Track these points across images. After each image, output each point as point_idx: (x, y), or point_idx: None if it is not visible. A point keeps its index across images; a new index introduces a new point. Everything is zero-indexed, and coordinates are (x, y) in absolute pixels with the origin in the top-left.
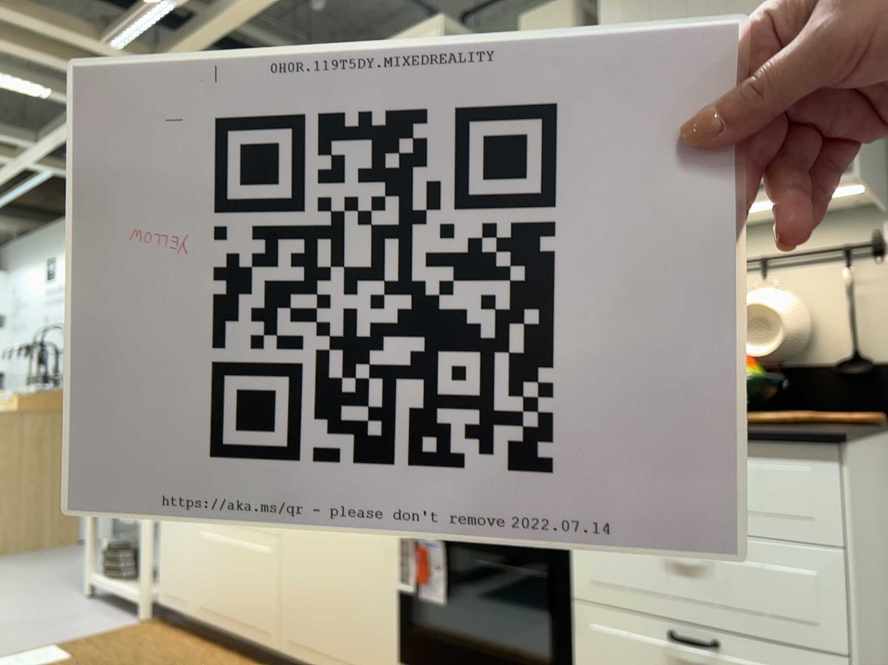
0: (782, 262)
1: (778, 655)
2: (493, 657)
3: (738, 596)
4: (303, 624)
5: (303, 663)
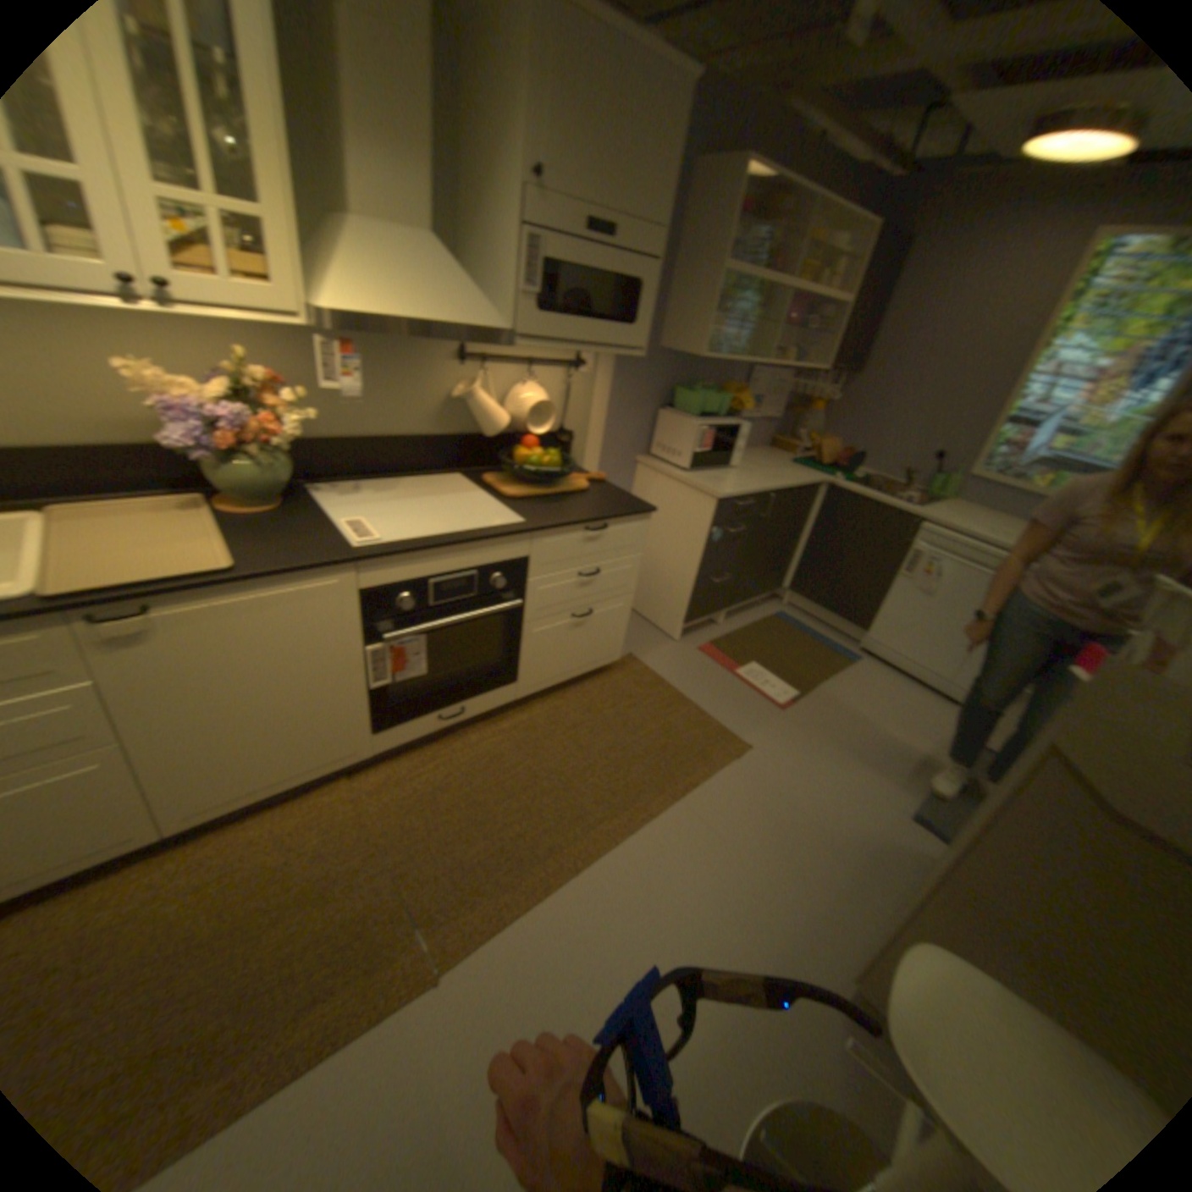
0: (536, 361)
1: (612, 603)
2: (466, 680)
3: (604, 587)
4: (215, 787)
5: (224, 814)
